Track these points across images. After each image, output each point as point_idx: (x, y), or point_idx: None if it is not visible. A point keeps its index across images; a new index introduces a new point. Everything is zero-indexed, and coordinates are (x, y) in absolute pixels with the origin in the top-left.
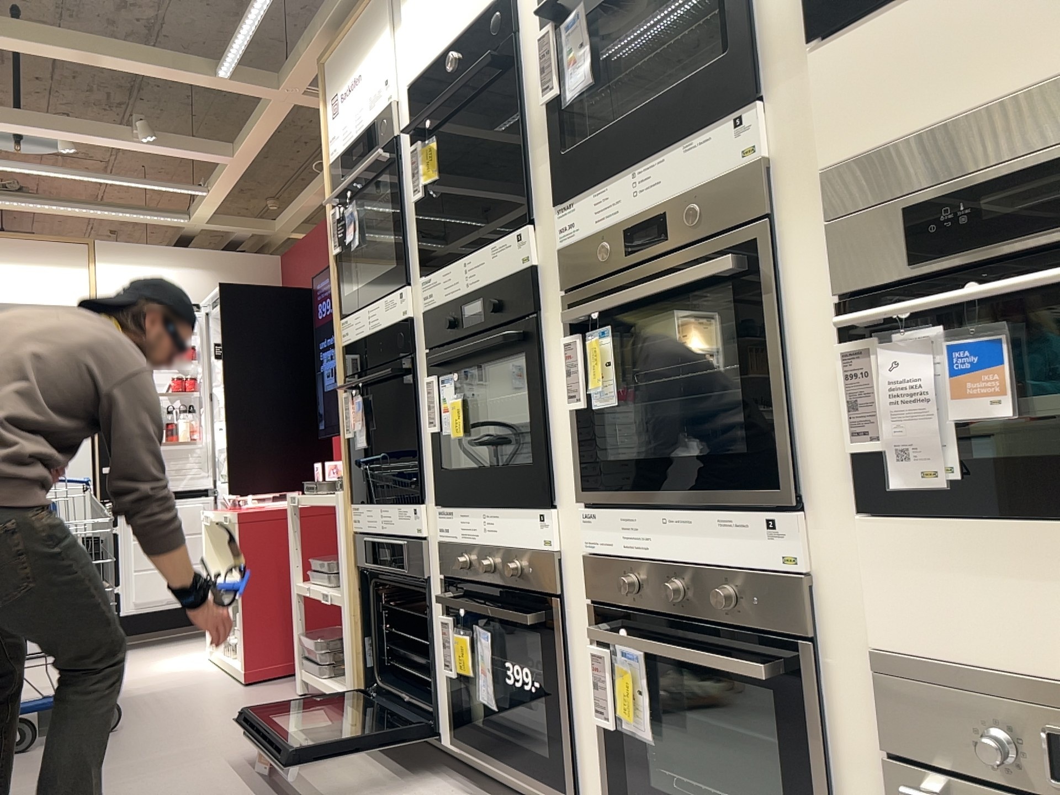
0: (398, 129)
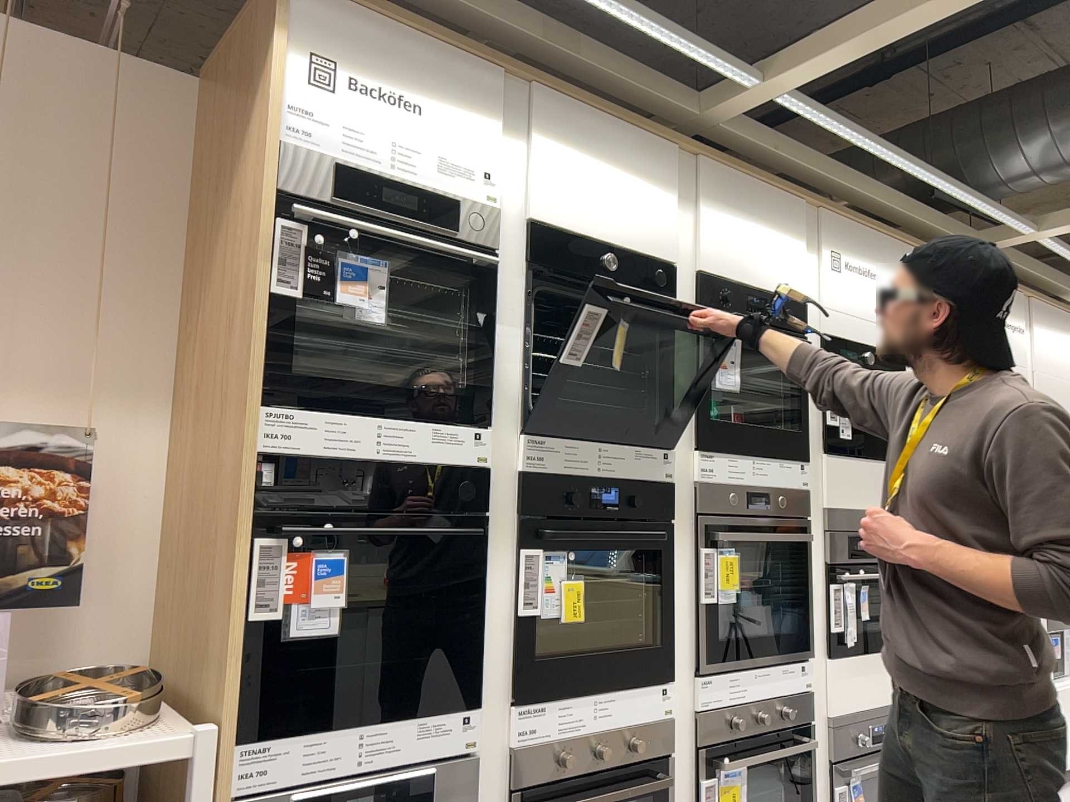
0: (501, 250)
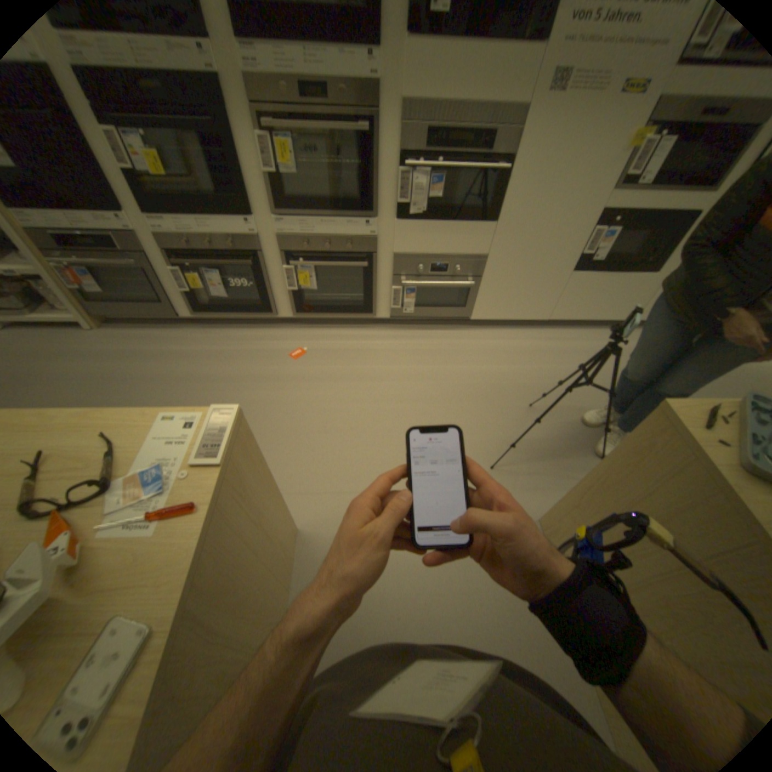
0: None
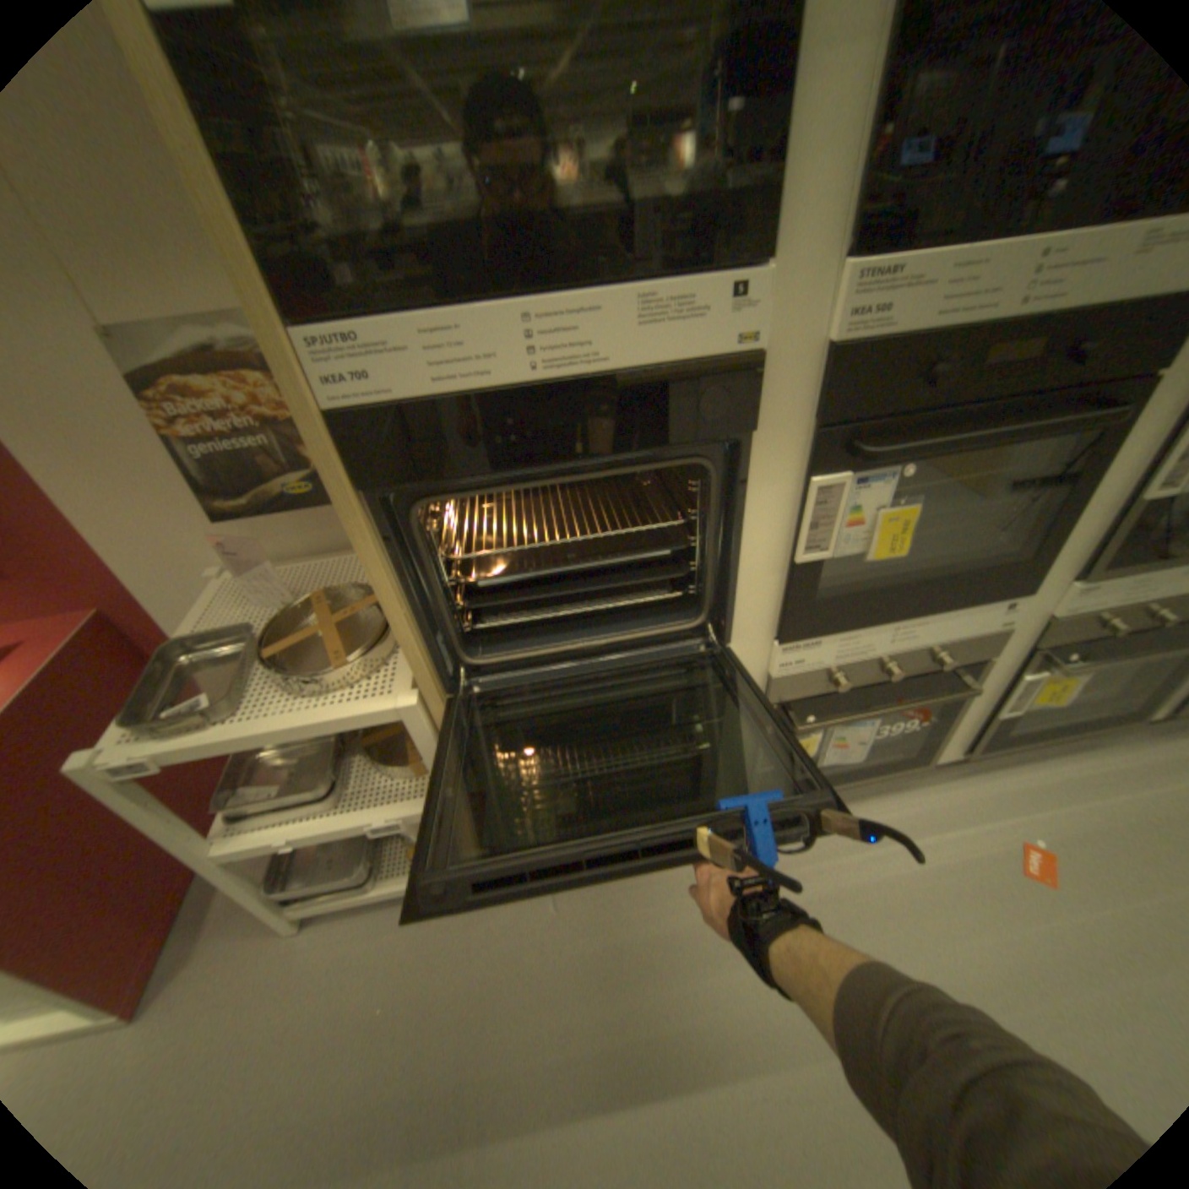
0: None
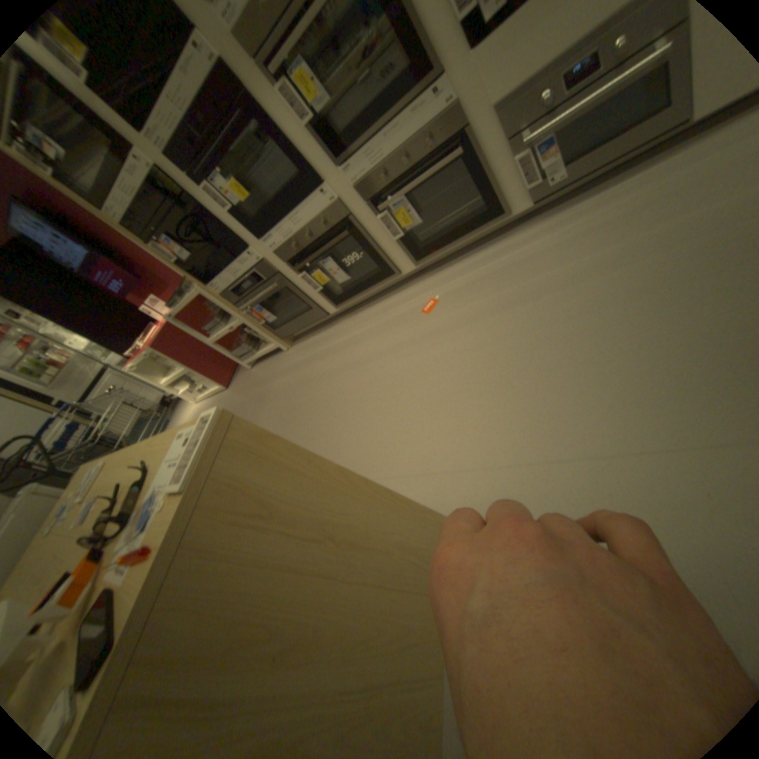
0: None
